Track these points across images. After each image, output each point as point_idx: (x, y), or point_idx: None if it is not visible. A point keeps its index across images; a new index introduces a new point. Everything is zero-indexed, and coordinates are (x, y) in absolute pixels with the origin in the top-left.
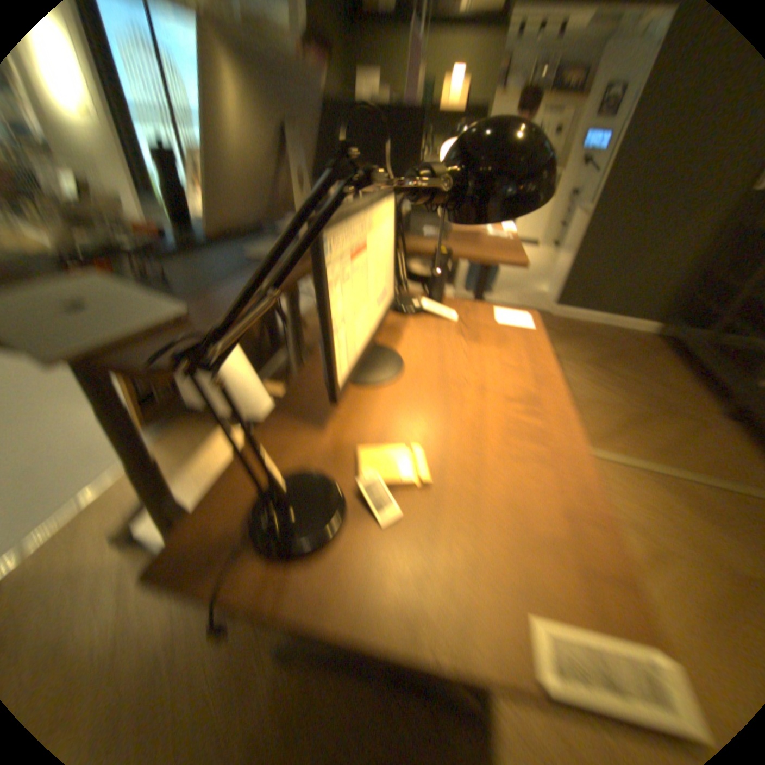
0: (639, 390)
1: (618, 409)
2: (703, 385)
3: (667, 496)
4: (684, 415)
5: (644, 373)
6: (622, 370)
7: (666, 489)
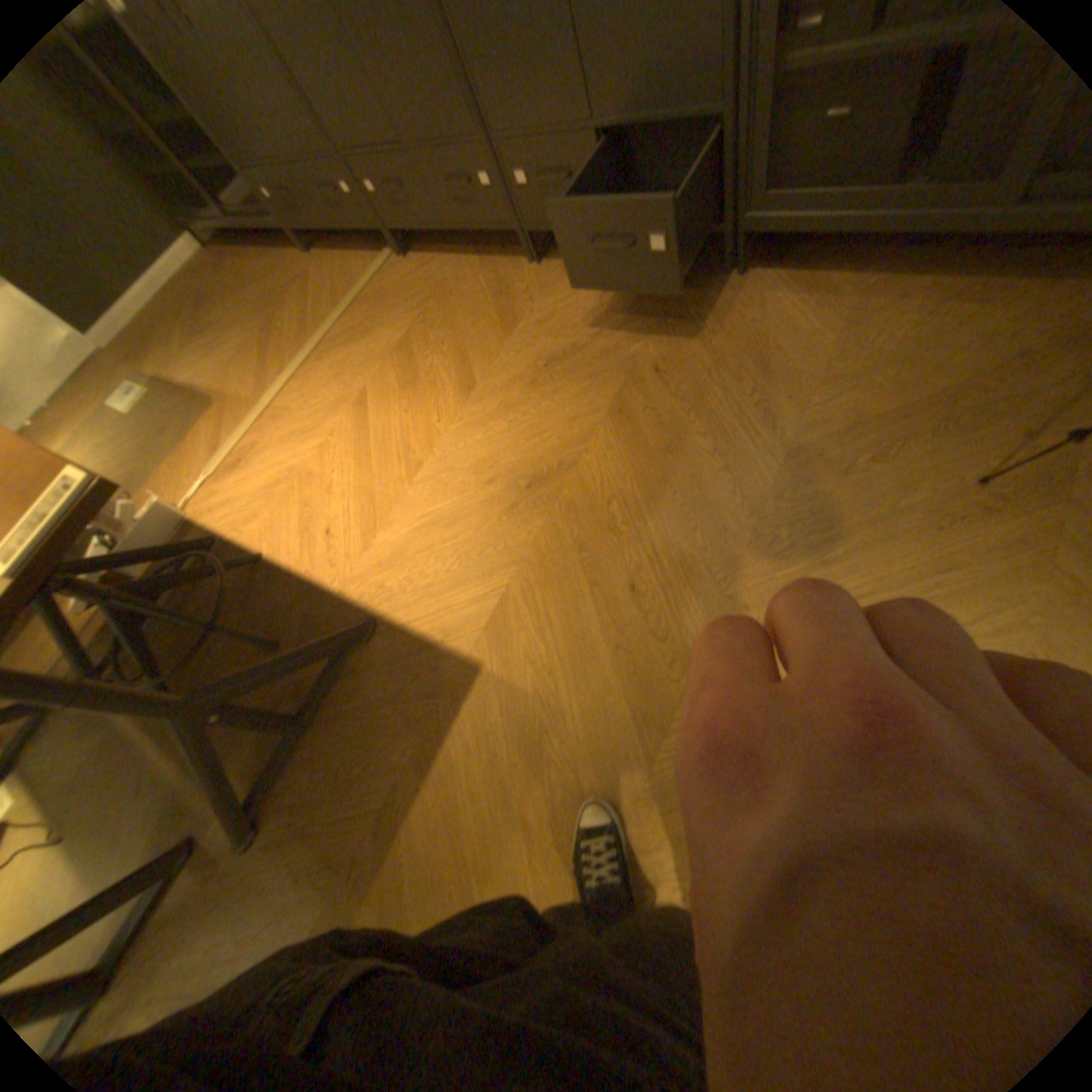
0: (243, 309)
1: (246, 346)
2: (274, 243)
3: (331, 357)
4: (287, 285)
5: (231, 291)
6: (215, 310)
7: (326, 354)
